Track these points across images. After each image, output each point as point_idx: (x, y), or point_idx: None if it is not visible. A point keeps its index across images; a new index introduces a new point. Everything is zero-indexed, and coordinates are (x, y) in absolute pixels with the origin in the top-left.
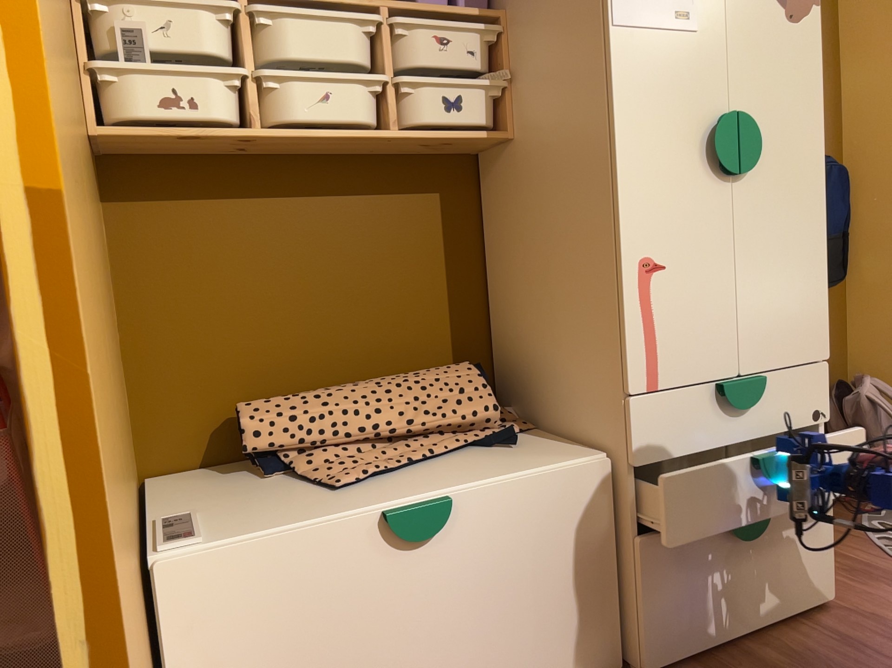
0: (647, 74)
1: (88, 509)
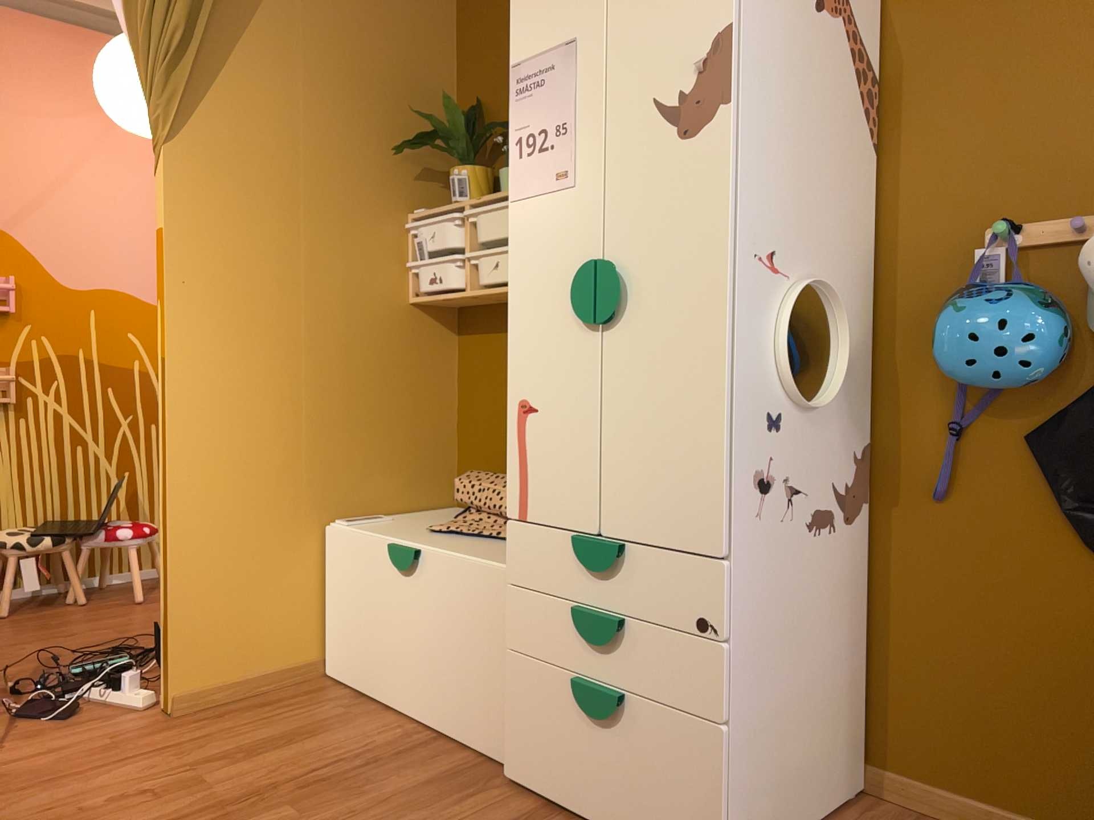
0: (530, 235)
1: (167, 452)
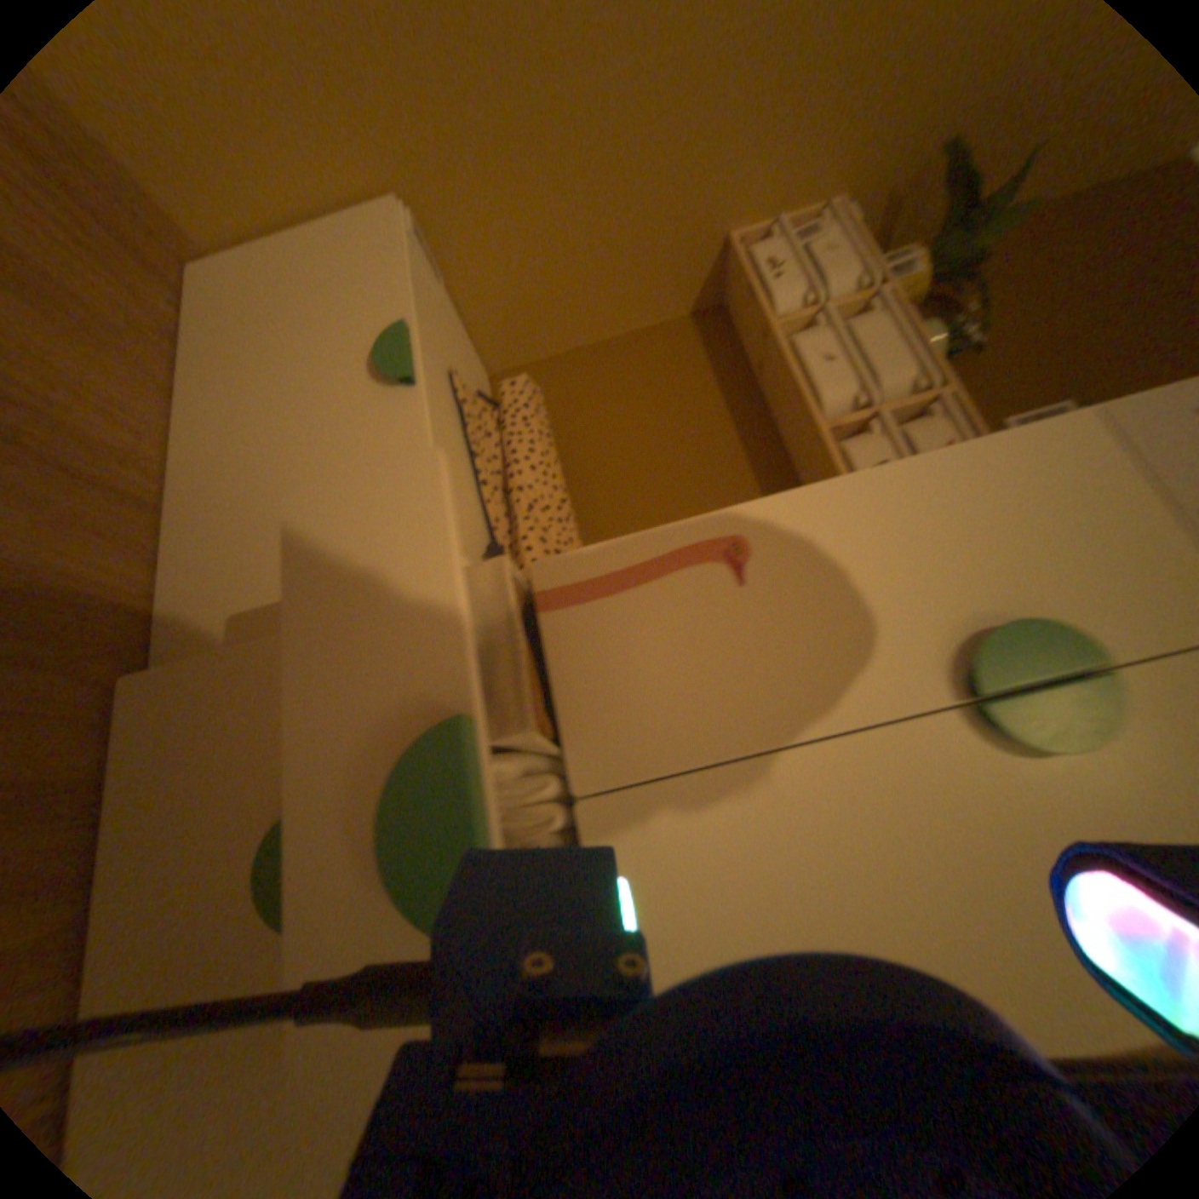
0: (1051, 485)
1: None
